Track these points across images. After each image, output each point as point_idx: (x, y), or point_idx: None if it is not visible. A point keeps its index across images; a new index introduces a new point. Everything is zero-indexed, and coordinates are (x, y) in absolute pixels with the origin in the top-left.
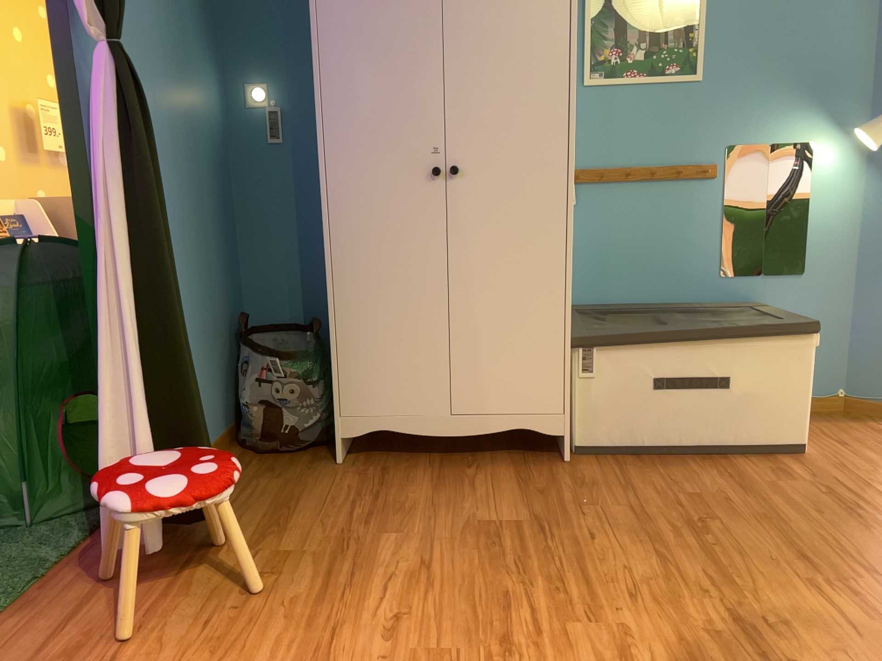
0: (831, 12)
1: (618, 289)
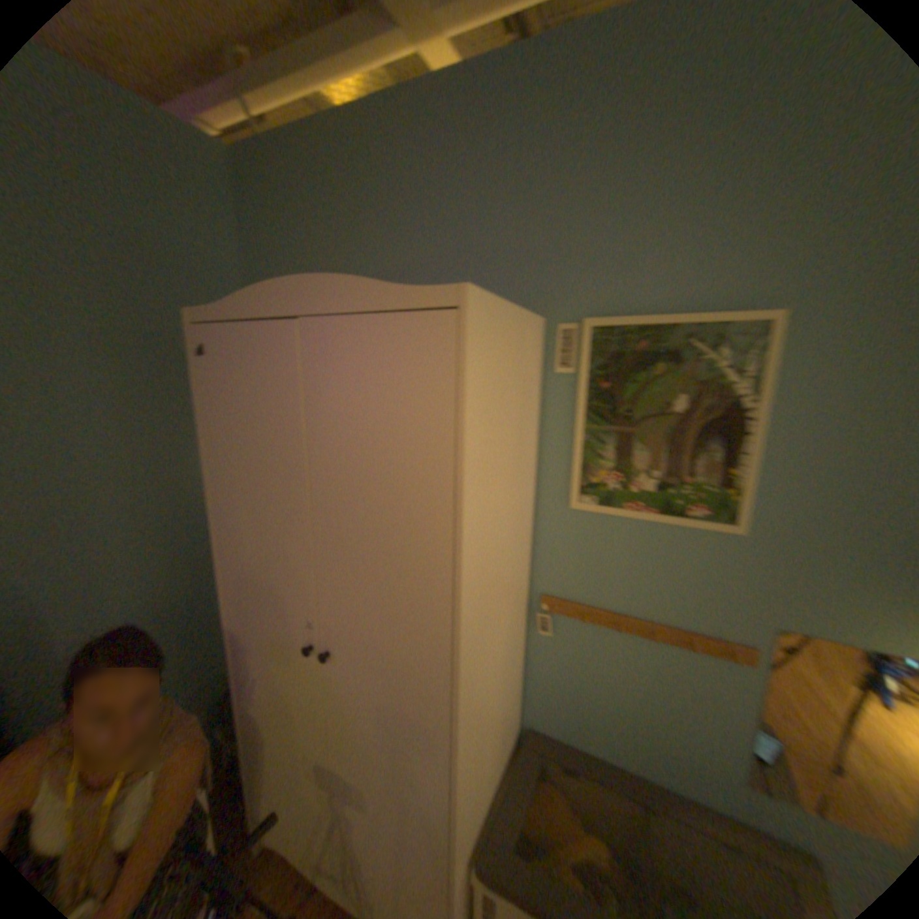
0: None
1: (597, 743)
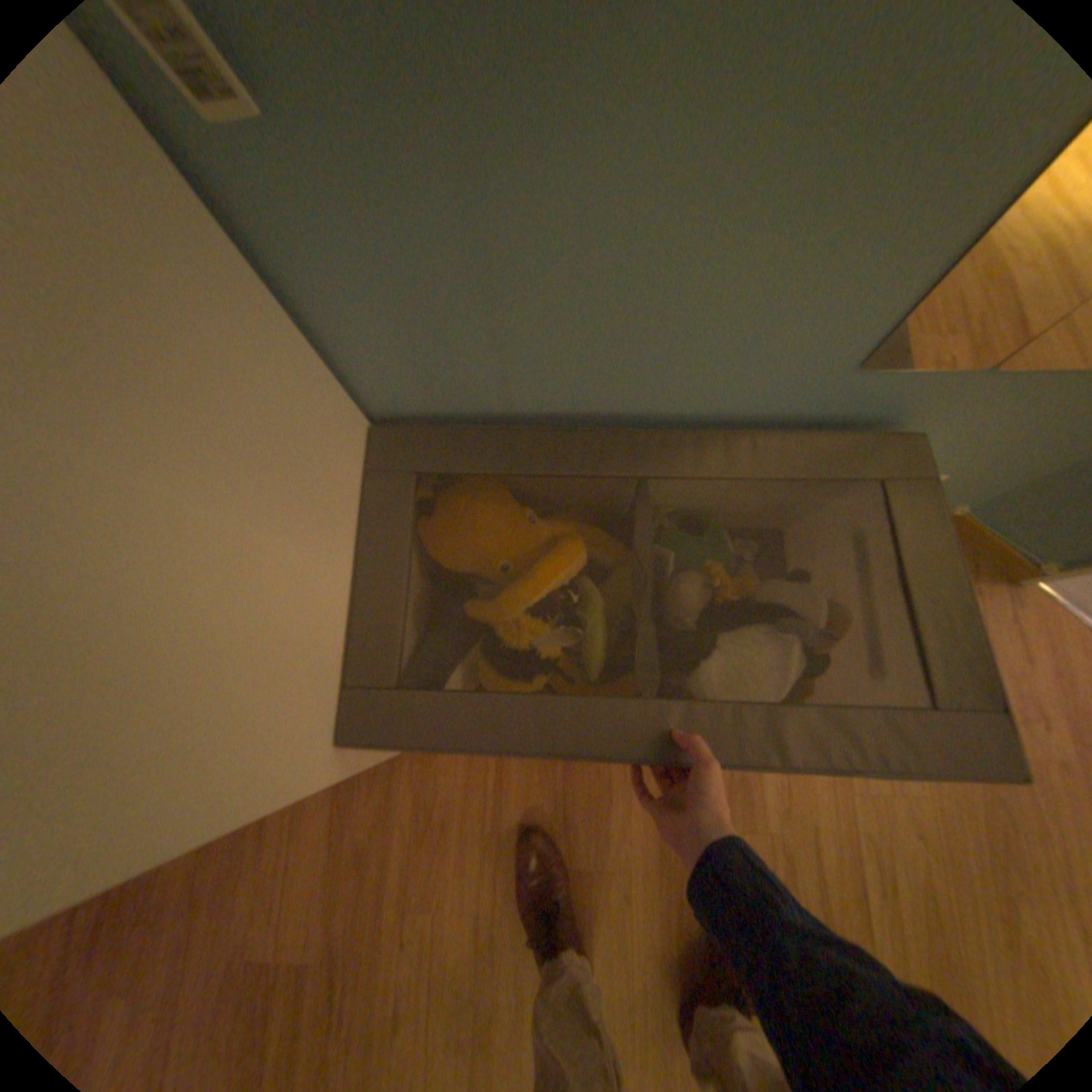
0: None
1: (539, 385)
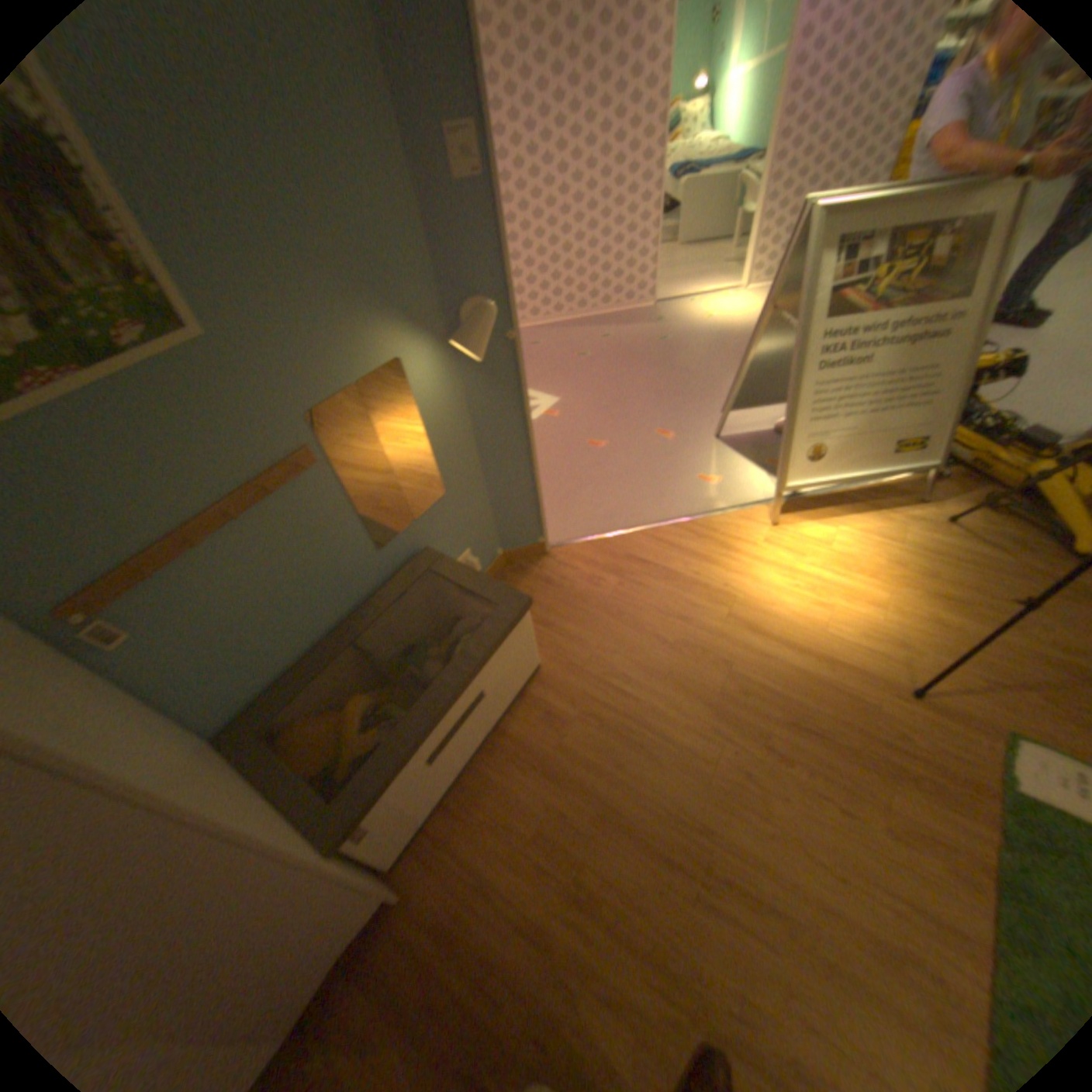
0: (336, 136)
1: (276, 652)
